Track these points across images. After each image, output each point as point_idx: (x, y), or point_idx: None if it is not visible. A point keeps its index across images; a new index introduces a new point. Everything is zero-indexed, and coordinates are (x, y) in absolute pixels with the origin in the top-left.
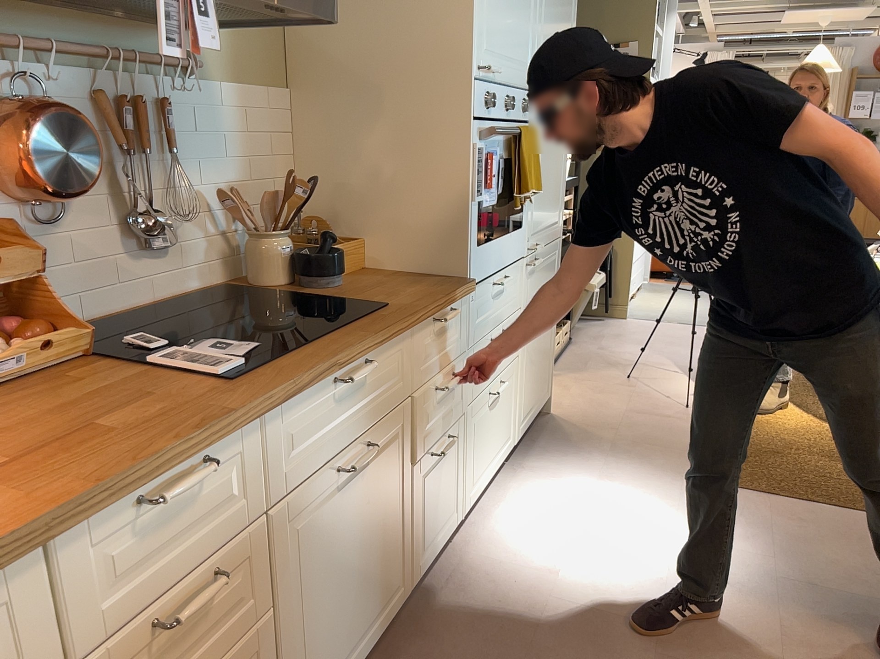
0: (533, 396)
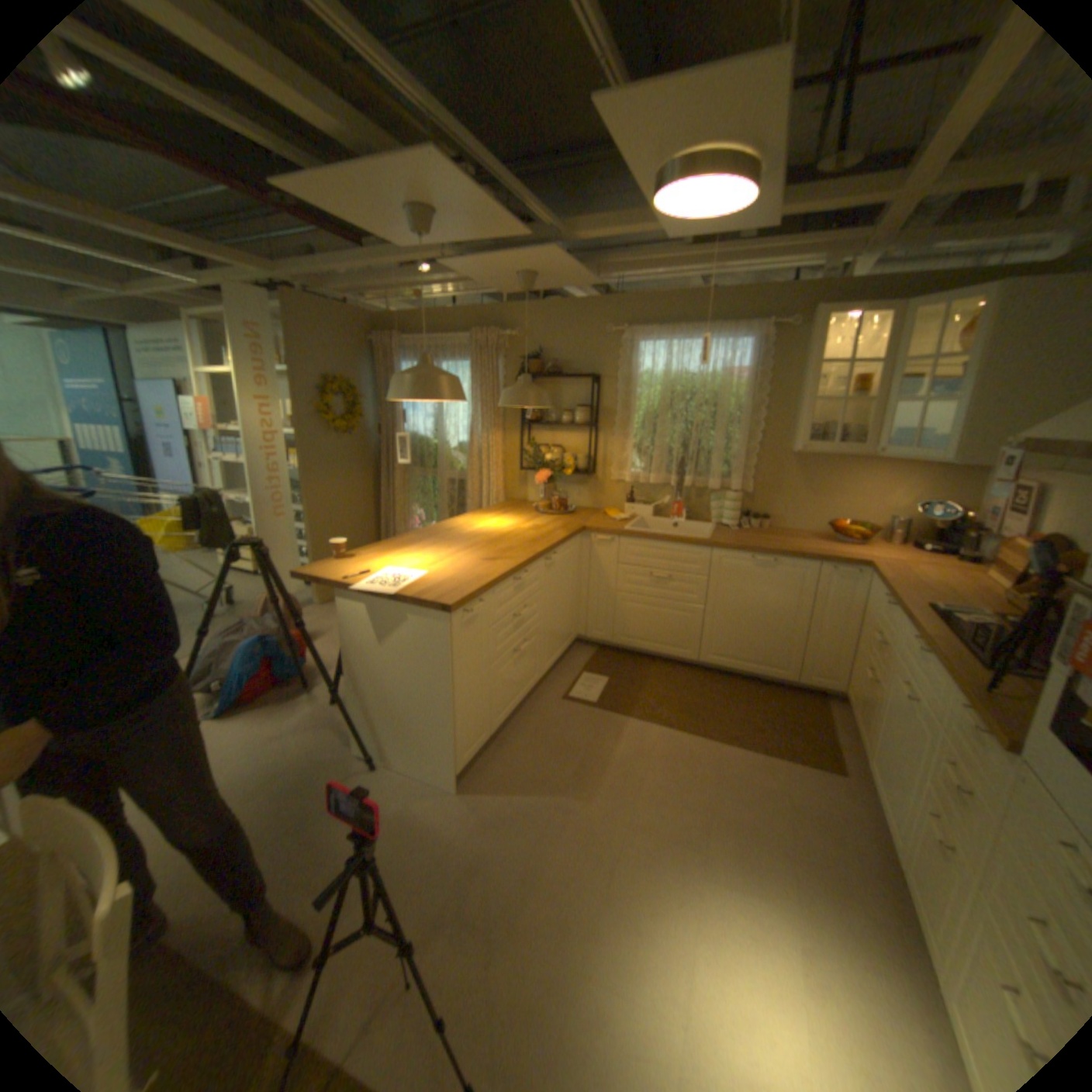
0: None
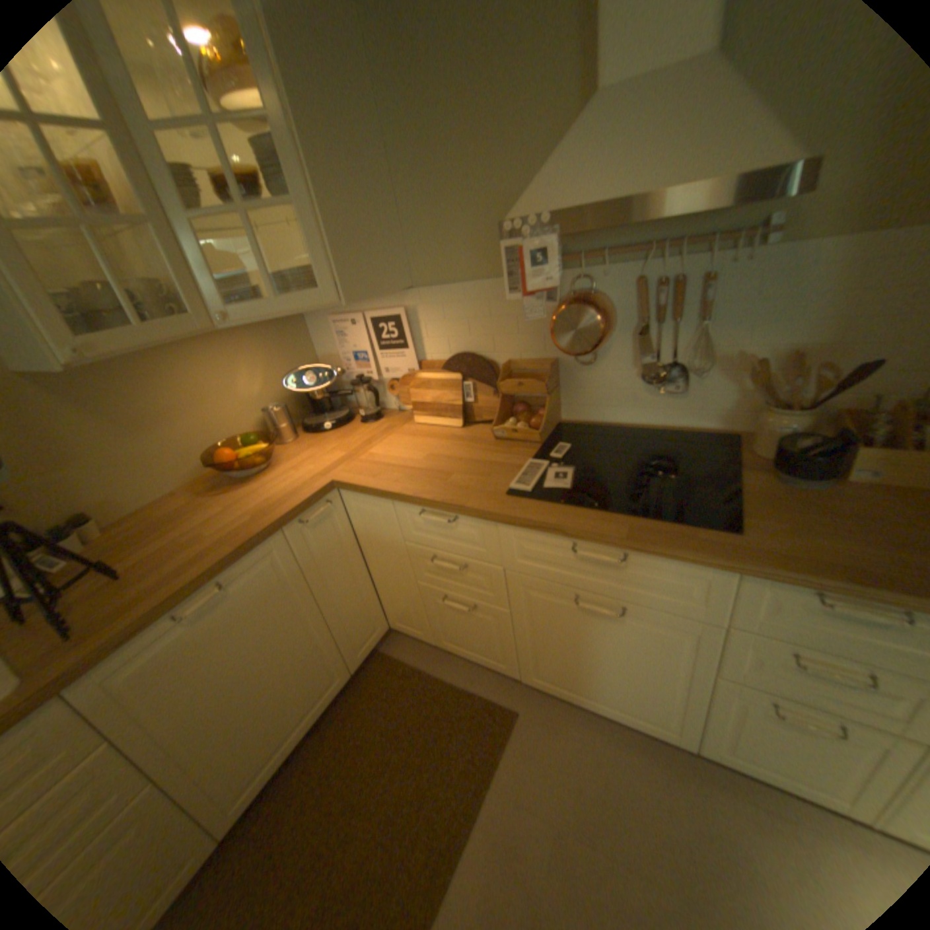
0: None
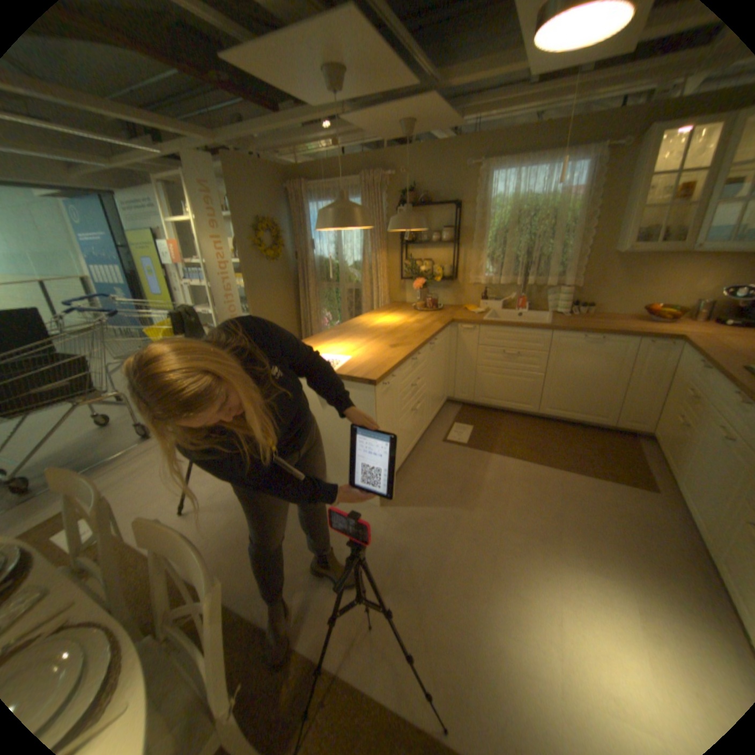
0: None
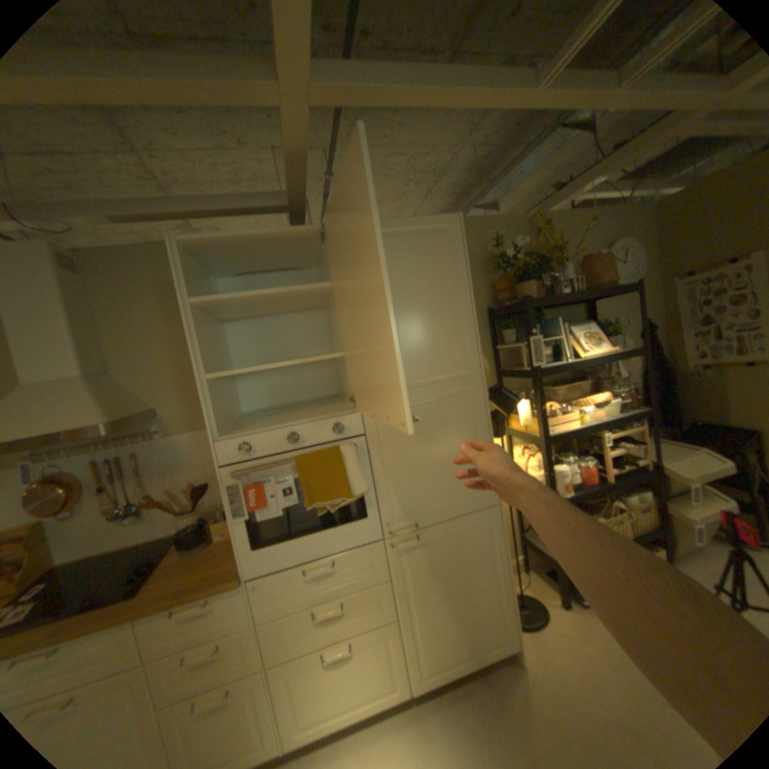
0: (455, 654)
